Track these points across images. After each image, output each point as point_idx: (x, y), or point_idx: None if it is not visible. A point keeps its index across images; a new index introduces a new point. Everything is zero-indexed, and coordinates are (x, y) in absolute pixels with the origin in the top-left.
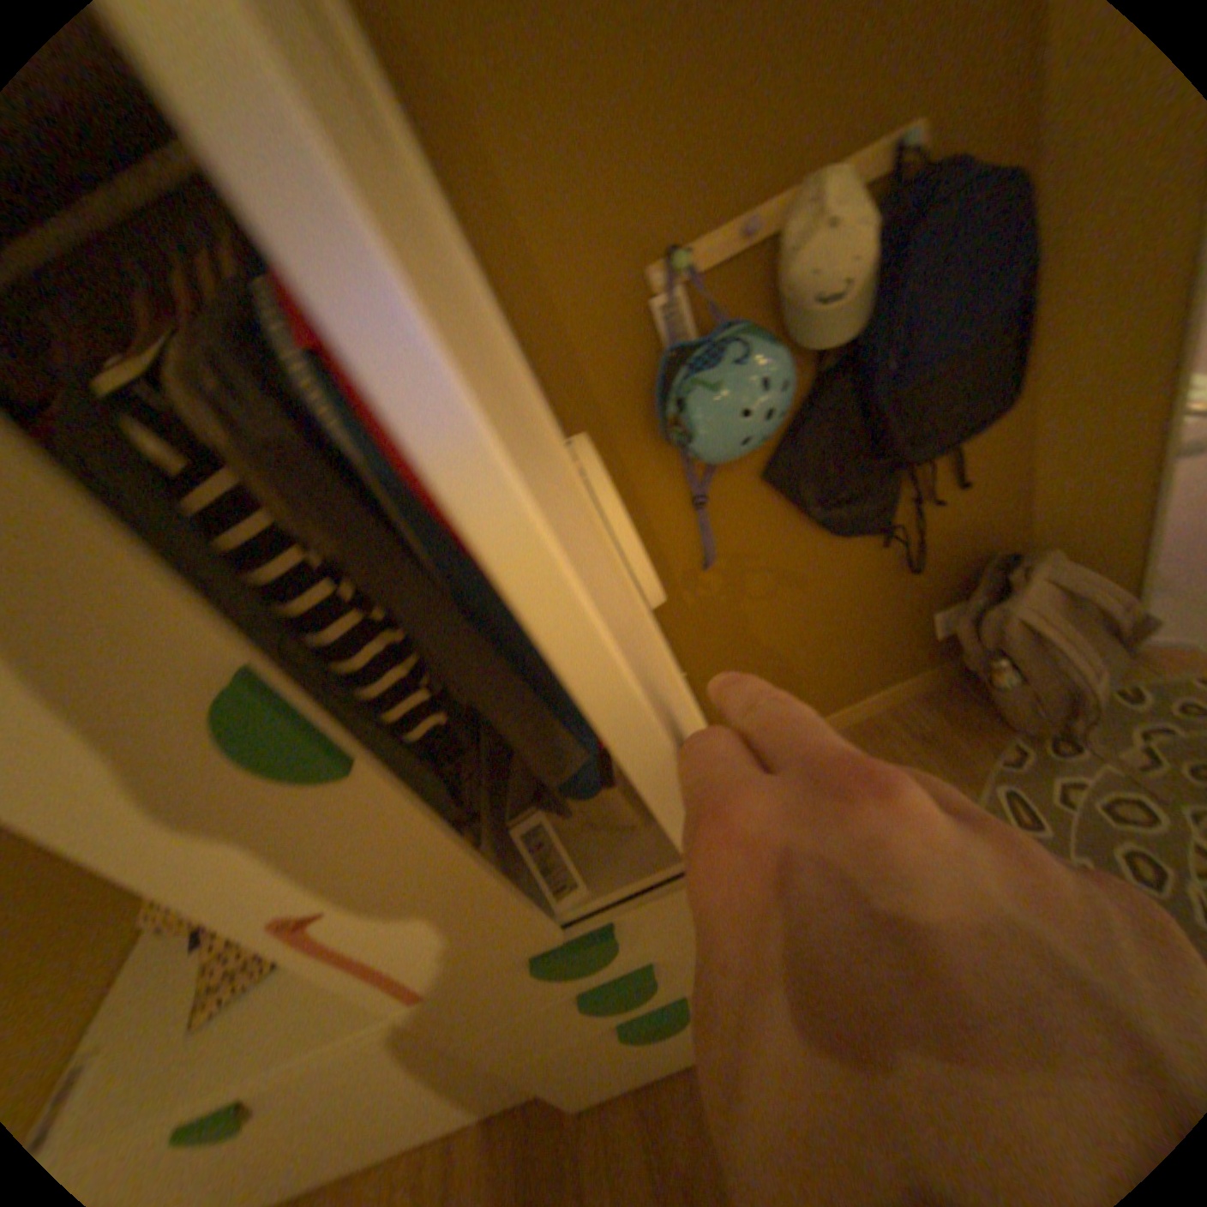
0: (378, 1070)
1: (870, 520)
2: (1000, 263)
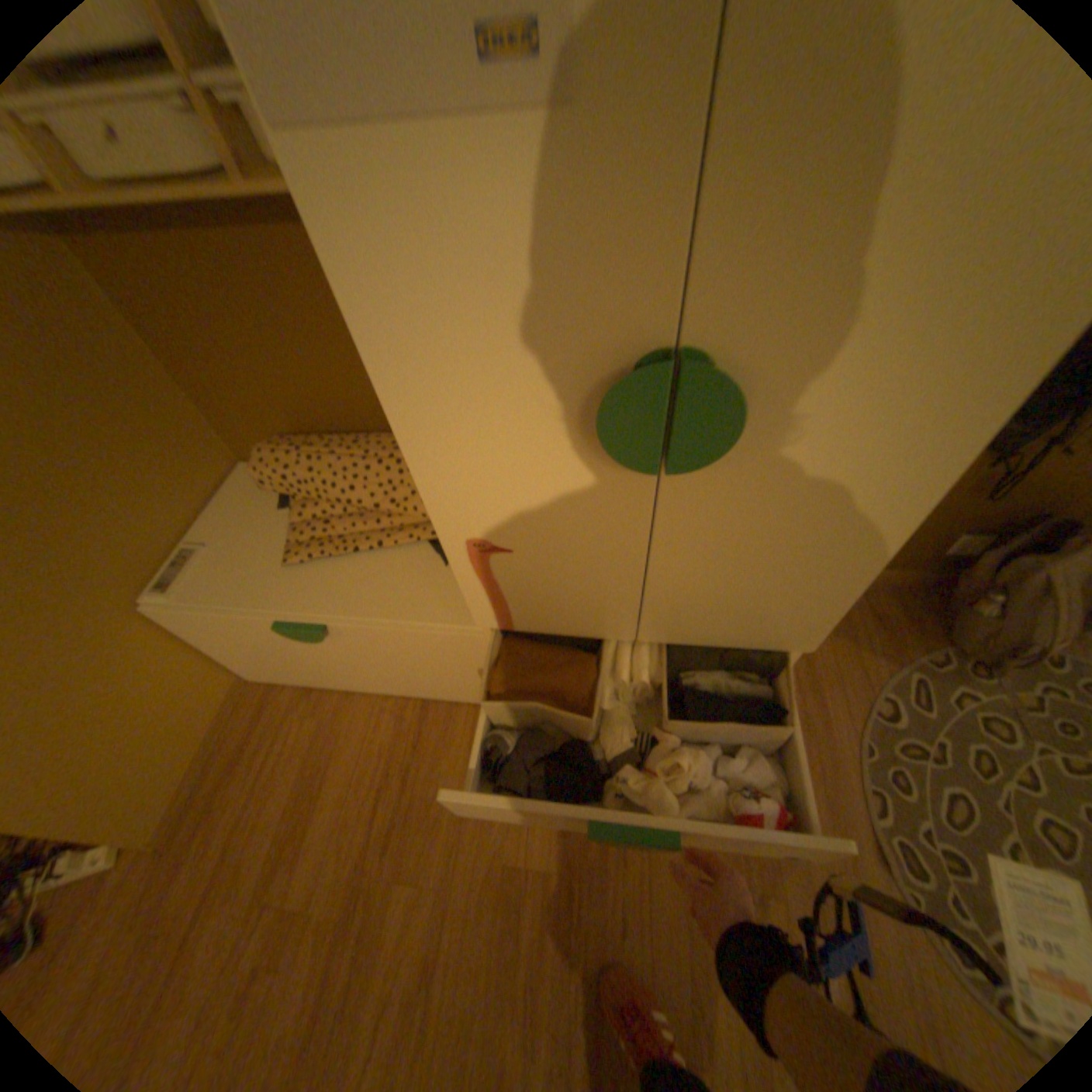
0: (419, 650)
1: (1003, 437)
2: None
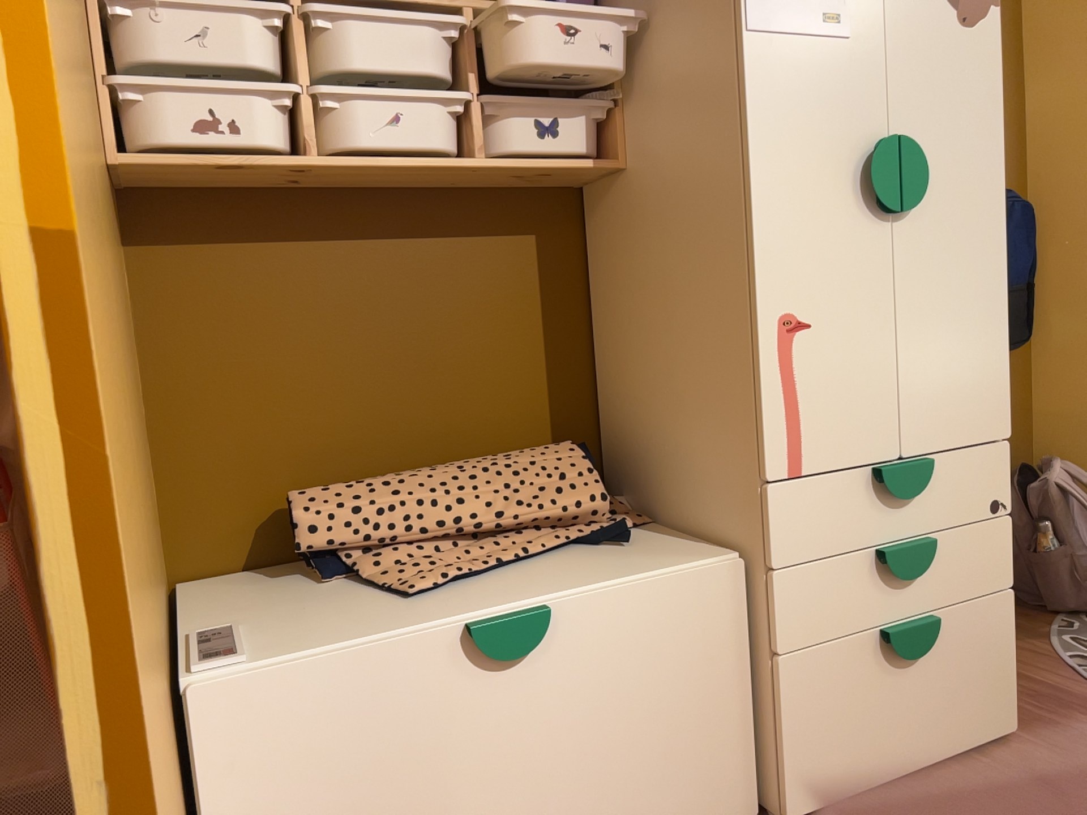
0: (659, 646)
1: None
2: (1022, 243)
